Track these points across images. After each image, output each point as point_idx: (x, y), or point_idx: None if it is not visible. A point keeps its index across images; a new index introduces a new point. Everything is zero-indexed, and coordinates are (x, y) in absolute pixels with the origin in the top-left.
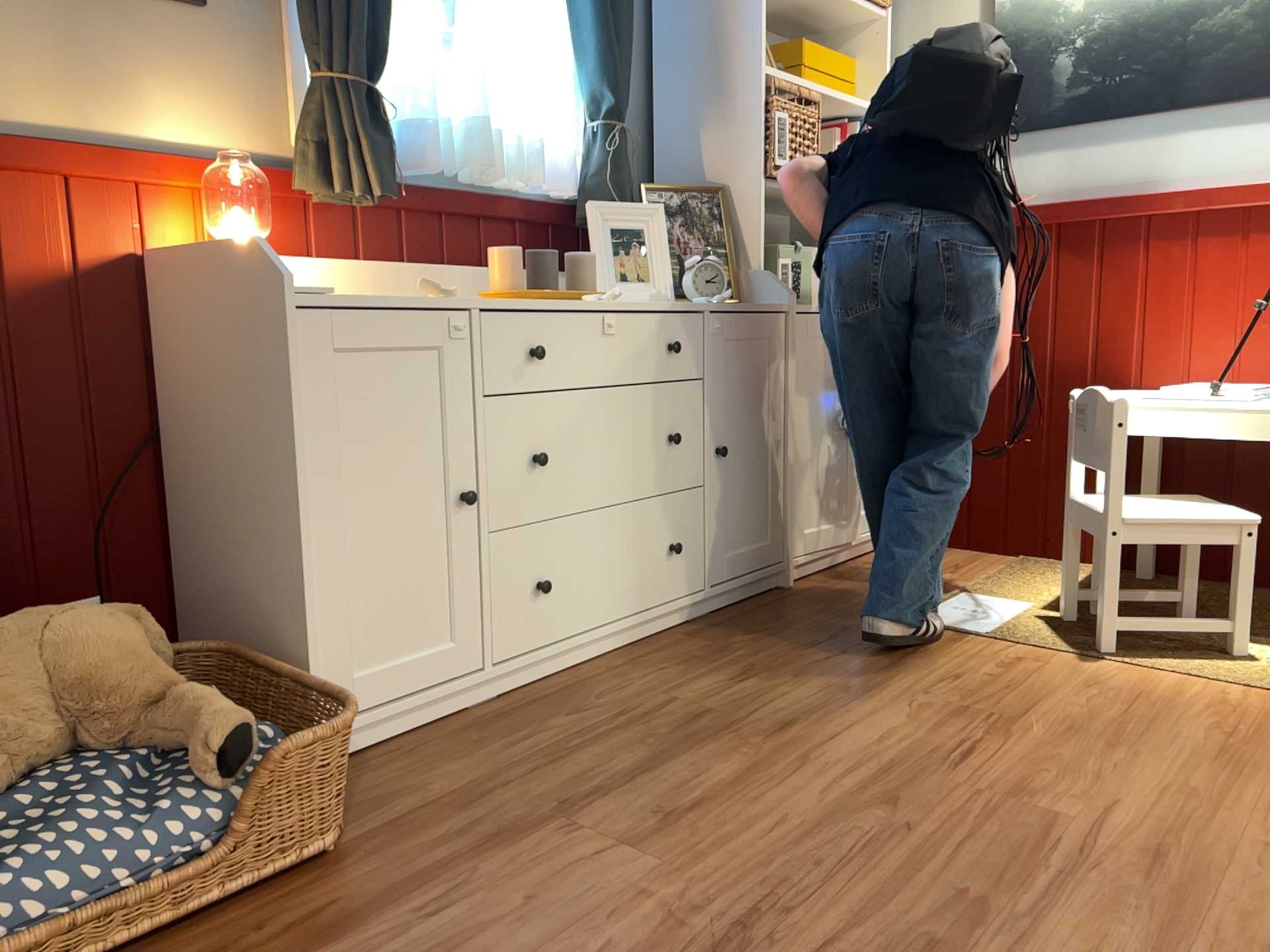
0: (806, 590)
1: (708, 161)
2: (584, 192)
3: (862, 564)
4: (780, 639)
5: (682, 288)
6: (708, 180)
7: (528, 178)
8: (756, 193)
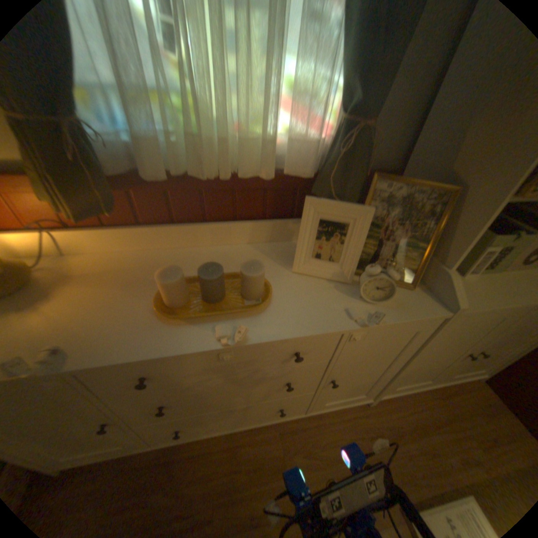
0: (379, 414)
1: (467, 151)
2: (323, 174)
3: (435, 398)
4: (317, 479)
5: (360, 278)
6: (456, 169)
7: (259, 172)
8: (492, 209)
